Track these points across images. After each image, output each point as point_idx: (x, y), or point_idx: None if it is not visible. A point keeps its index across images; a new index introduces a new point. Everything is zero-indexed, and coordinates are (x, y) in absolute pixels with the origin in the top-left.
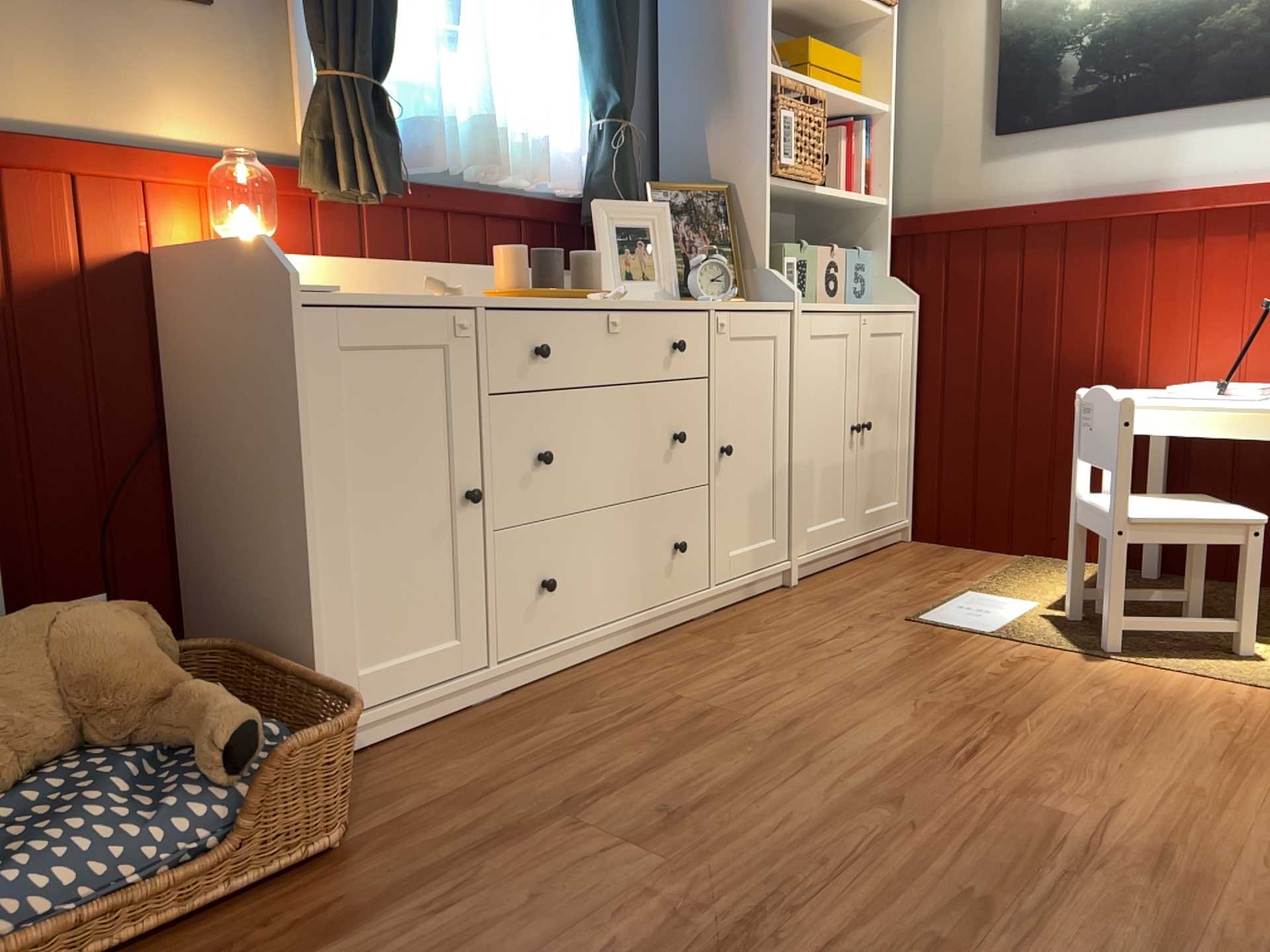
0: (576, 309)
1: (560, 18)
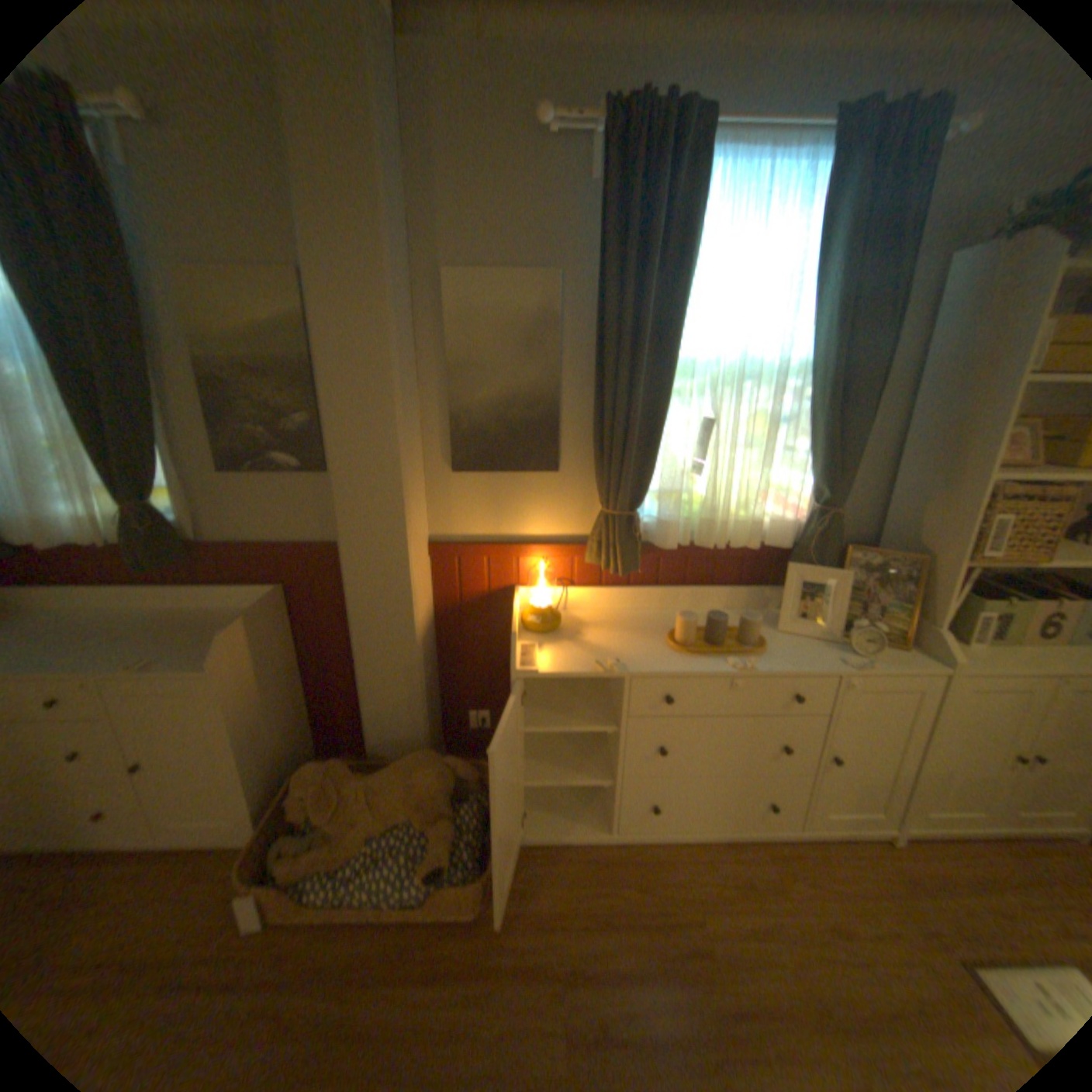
0: (707, 675)
1: (800, 432)
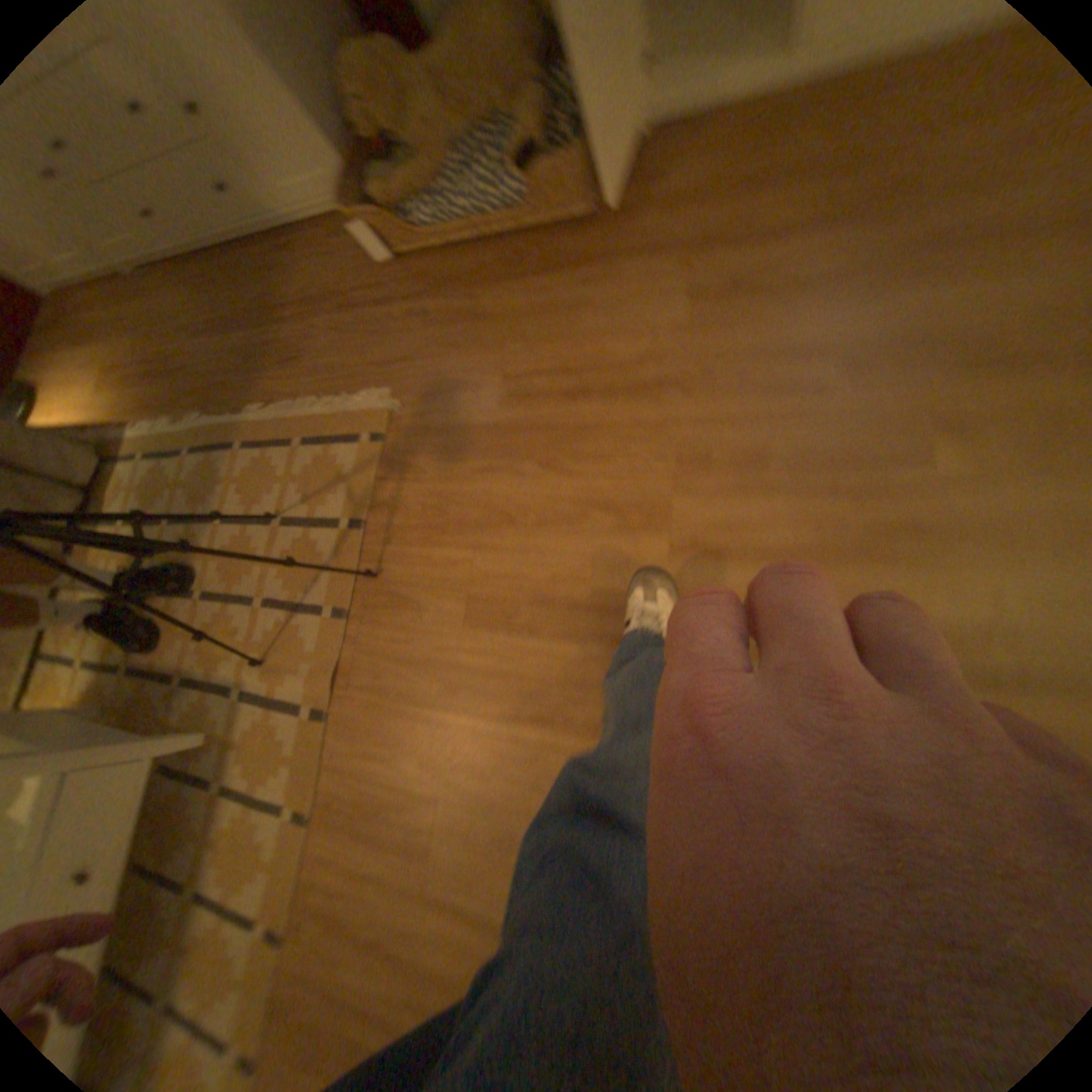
0: None
1: None
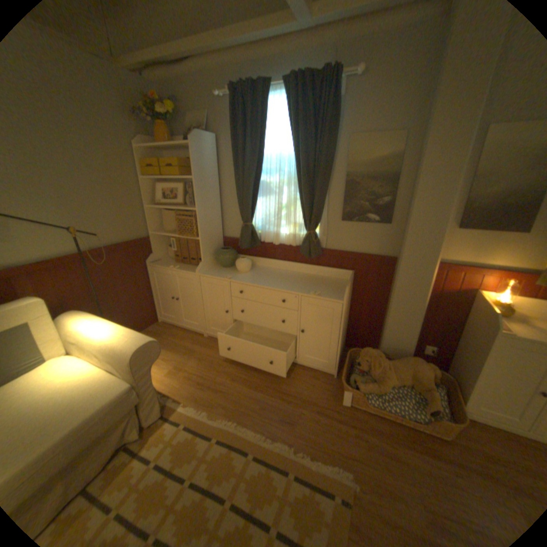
0: None
1: None
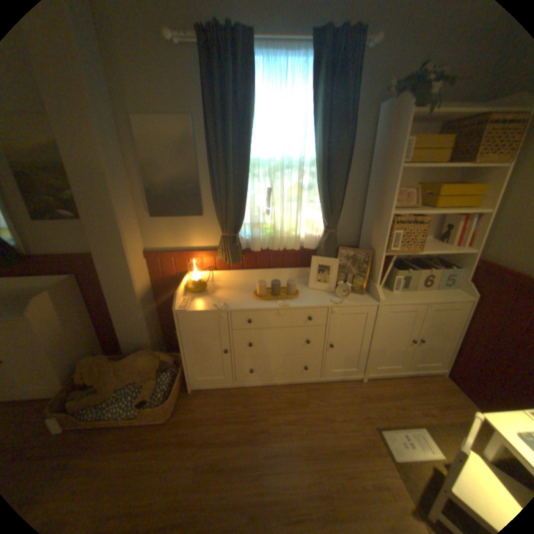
0: (266, 309)
1: (314, 193)
